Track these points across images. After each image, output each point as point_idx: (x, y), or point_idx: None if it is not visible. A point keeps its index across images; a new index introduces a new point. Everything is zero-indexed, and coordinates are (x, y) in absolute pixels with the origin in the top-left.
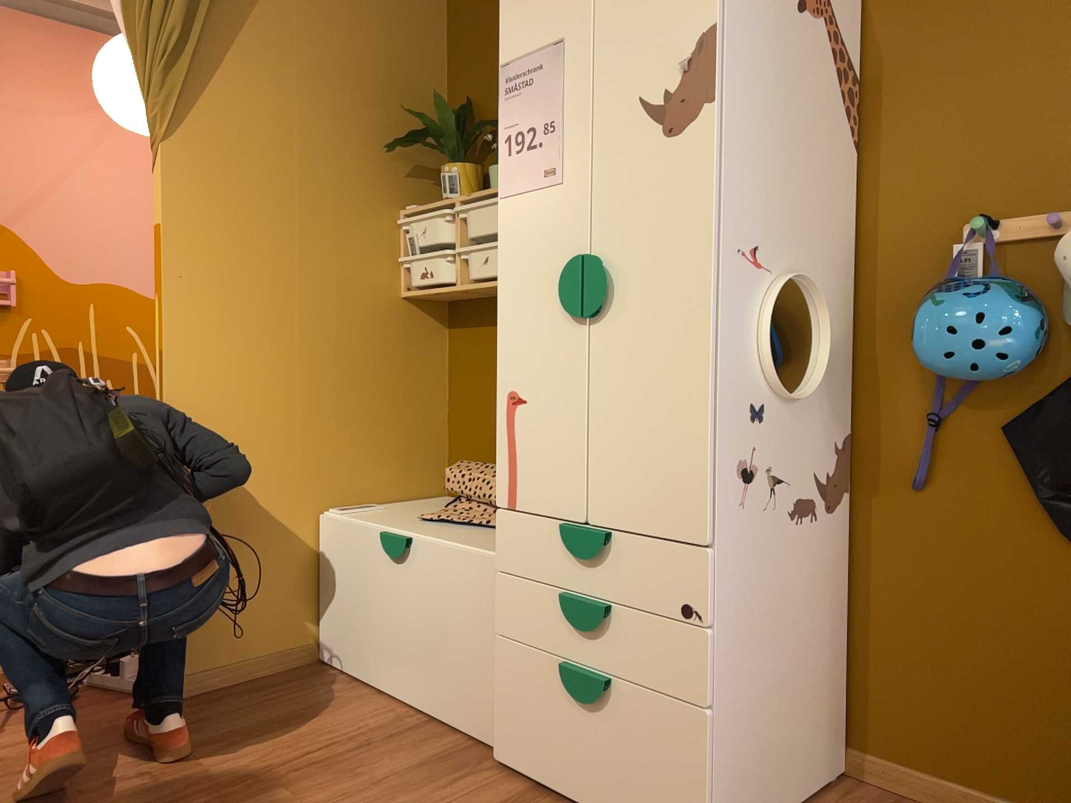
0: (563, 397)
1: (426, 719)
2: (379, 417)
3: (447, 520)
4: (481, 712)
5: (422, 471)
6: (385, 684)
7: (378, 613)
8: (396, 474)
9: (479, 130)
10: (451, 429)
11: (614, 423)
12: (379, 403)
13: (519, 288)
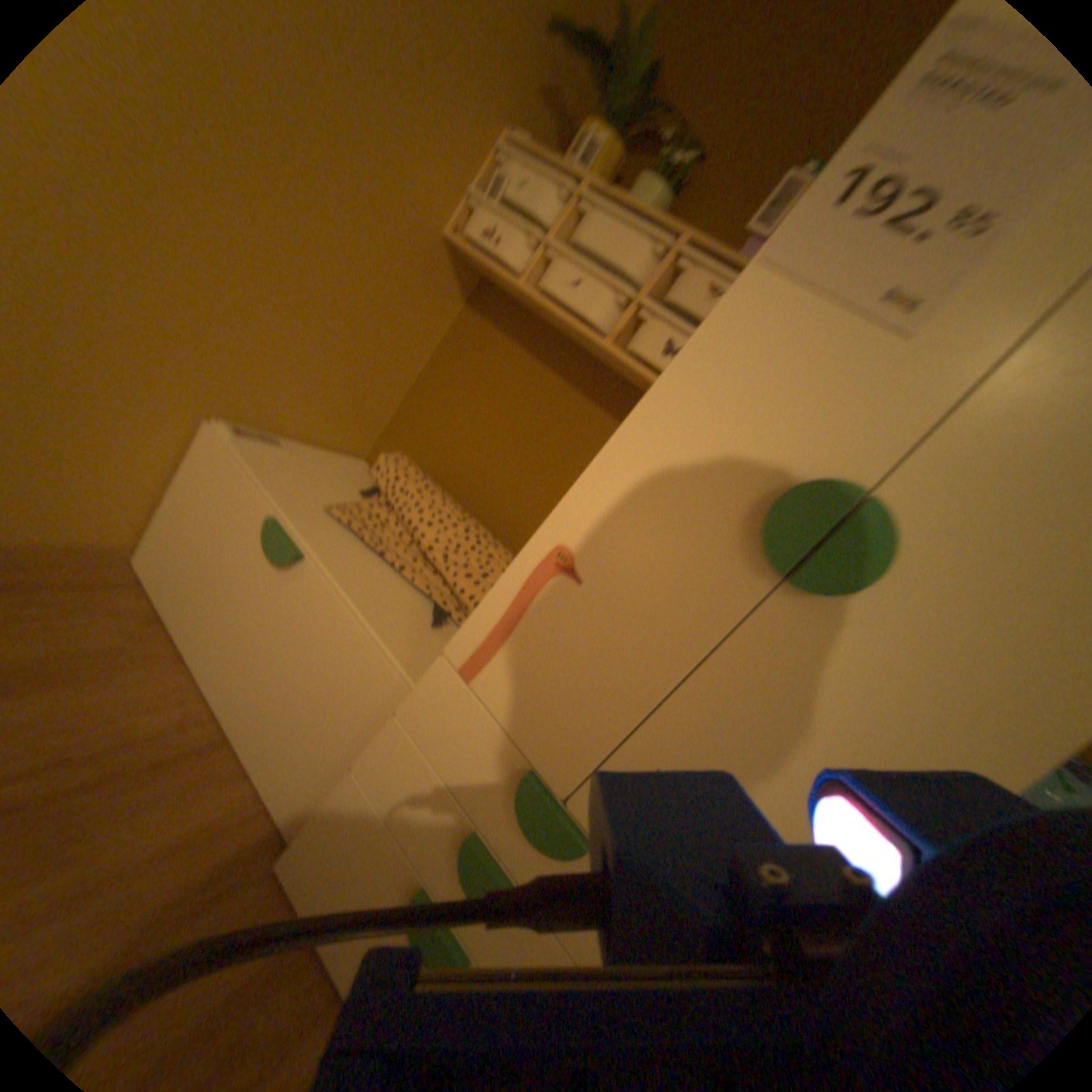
0: (647, 638)
1: (217, 741)
2: (341, 355)
3: (359, 536)
4: (285, 793)
5: (355, 430)
6: (192, 661)
7: (220, 590)
8: (327, 420)
9: (647, 117)
10: (408, 408)
11: (705, 746)
12: (350, 340)
13: (686, 433)
